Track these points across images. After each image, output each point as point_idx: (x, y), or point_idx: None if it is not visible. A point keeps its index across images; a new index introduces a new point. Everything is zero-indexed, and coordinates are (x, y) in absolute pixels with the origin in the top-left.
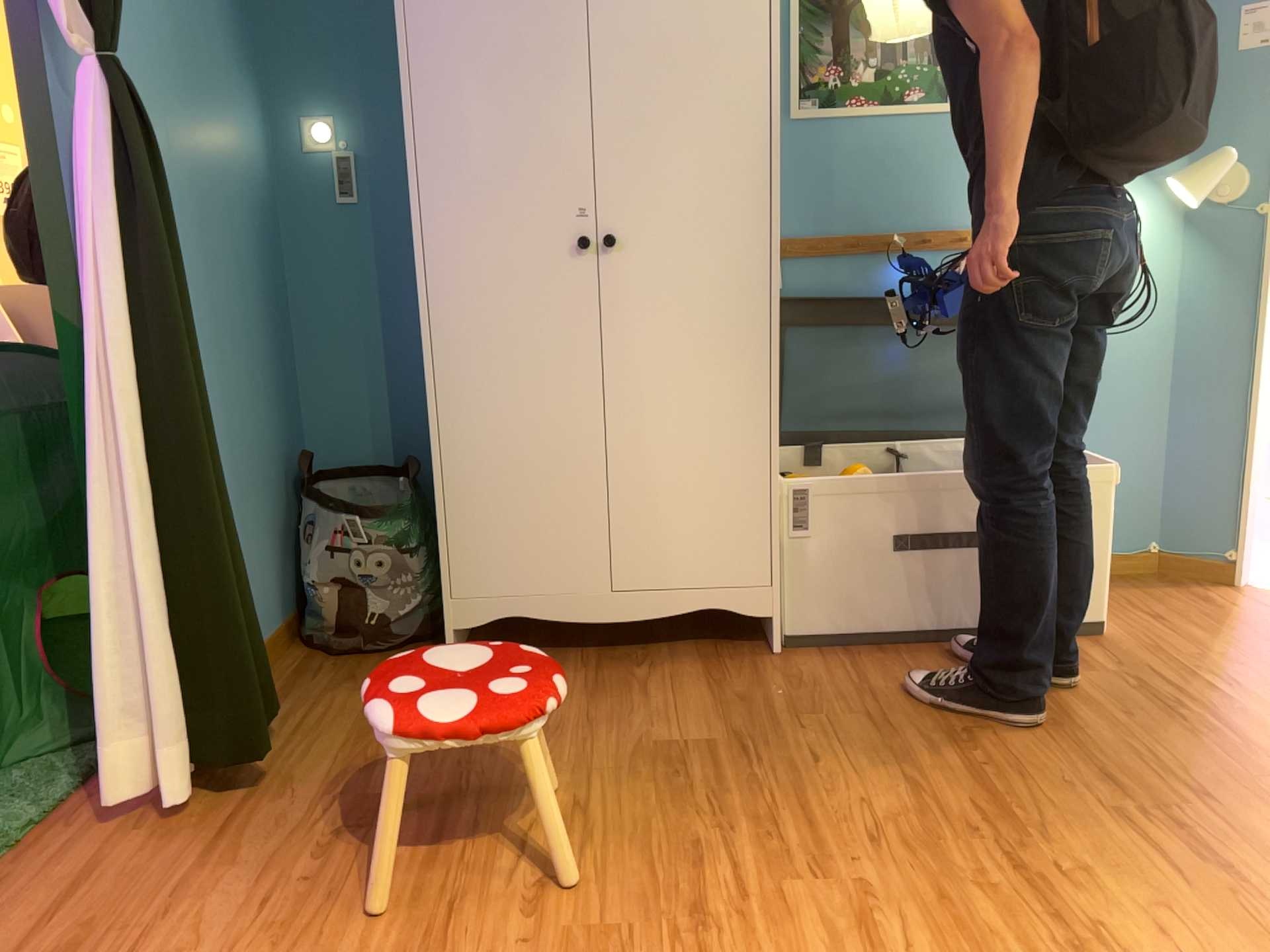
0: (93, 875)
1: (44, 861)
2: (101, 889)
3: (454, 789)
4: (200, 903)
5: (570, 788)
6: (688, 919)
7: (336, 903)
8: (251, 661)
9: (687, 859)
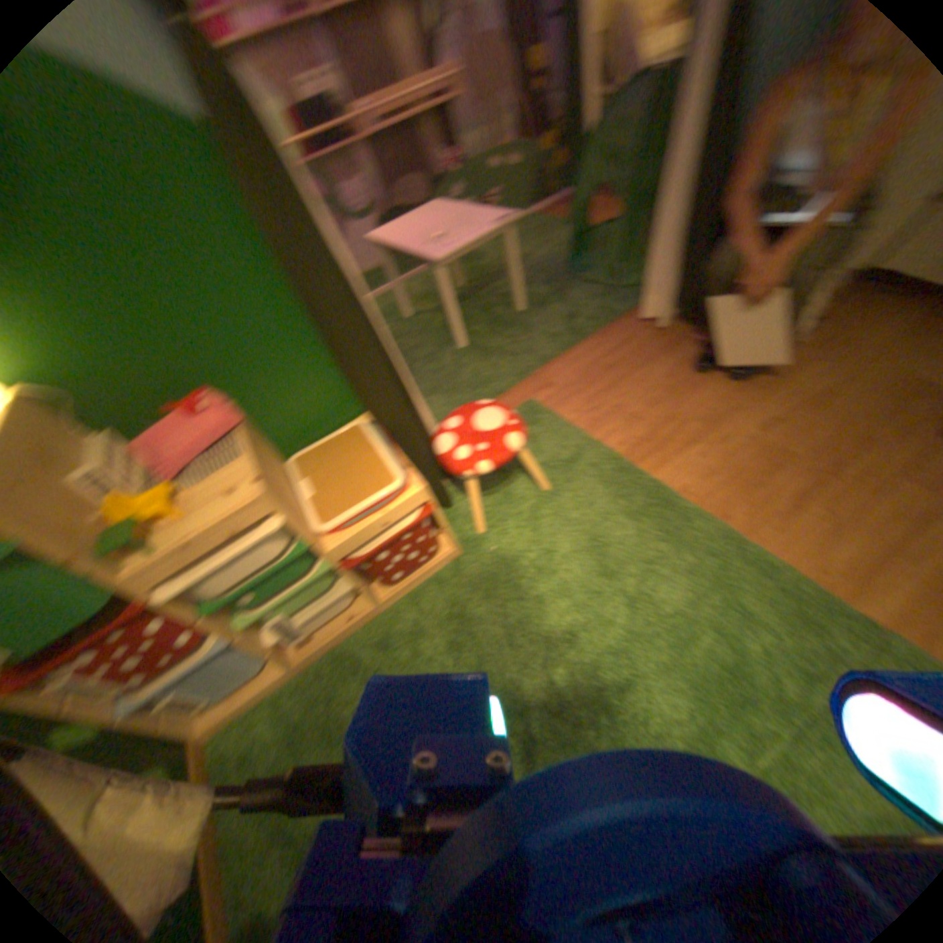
0: (628, 345)
1: (617, 334)
2: (628, 352)
3: (776, 365)
4: (653, 371)
5: (835, 387)
6: (835, 471)
7: (696, 392)
8: (715, 275)
9: (864, 448)
